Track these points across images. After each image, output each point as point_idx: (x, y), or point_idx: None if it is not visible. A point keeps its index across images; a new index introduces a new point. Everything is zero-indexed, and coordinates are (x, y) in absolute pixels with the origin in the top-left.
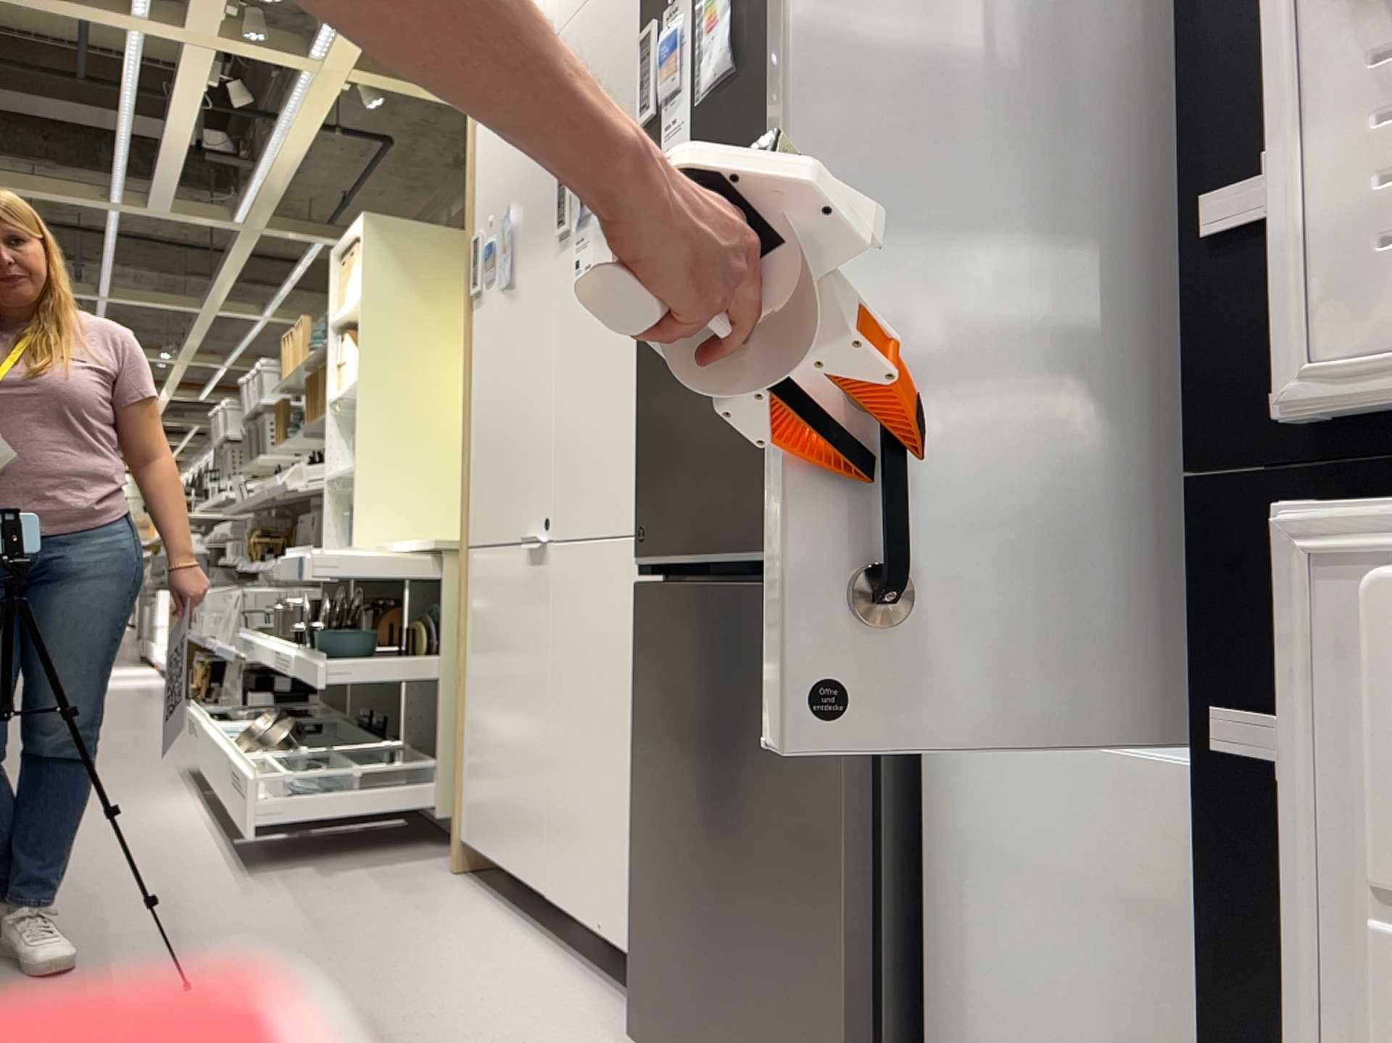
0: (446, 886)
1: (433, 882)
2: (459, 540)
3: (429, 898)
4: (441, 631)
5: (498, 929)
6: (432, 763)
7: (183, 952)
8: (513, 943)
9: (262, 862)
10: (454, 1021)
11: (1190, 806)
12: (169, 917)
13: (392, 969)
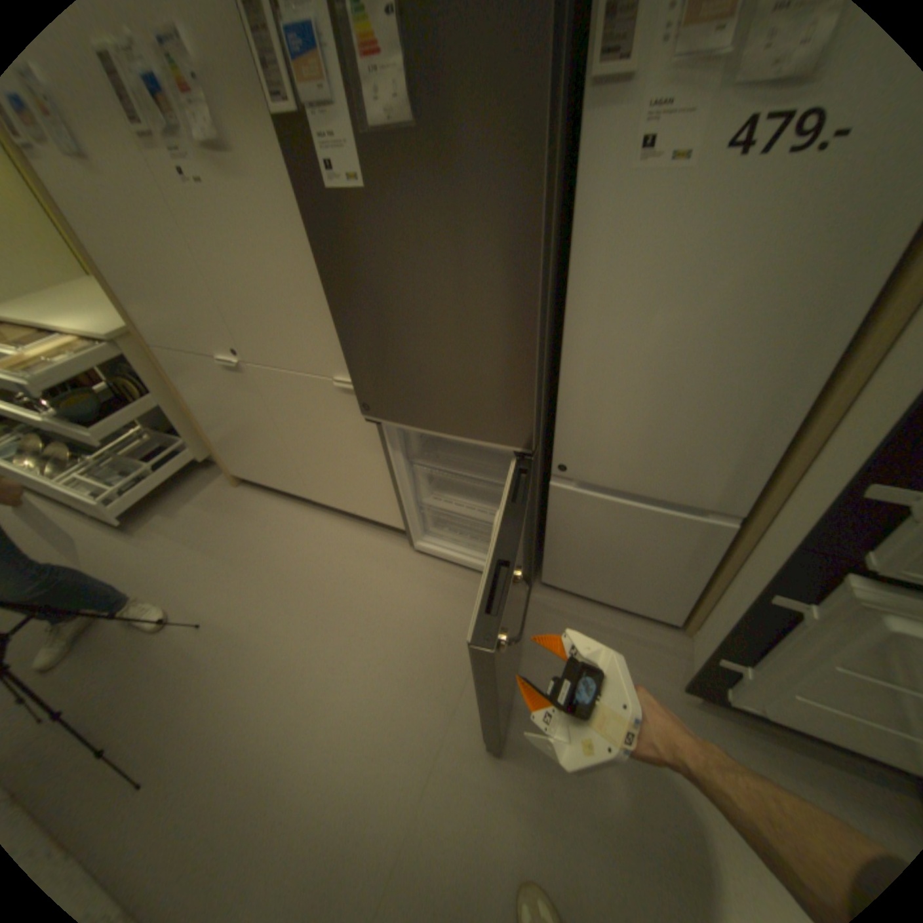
0: (239, 497)
1: (231, 497)
2: (117, 325)
3: (241, 509)
4: (140, 379)
5: (290, 513)
6: (180, 441)
7: (161, 602)
8: (306, 519)
9: (124, 523)
10: (326, 575)
11: (665, 518)
12: (123, 586)
13: (271, 560)
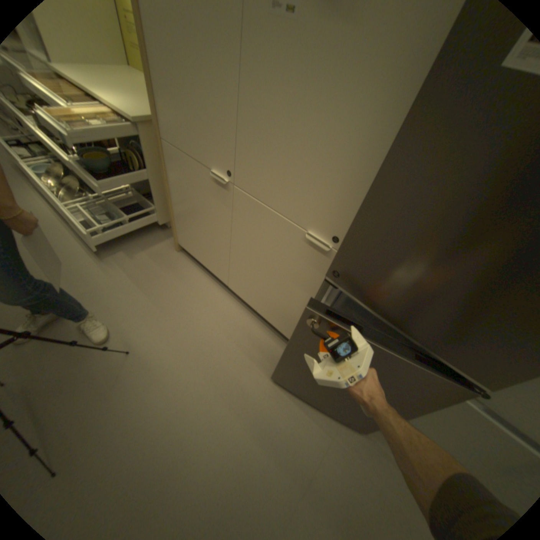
0: (179, 259)
1: (173, 258)
2: (142, 112)
3: (178, 270)
4: (143, 156)
5: (210, 287)
6: (153, 206)
7: (108, 321)
8: (219, 296)
9: (100, 248)
10: (224, 347)
11: None
12: (87, 297)
13: (189, 319)
